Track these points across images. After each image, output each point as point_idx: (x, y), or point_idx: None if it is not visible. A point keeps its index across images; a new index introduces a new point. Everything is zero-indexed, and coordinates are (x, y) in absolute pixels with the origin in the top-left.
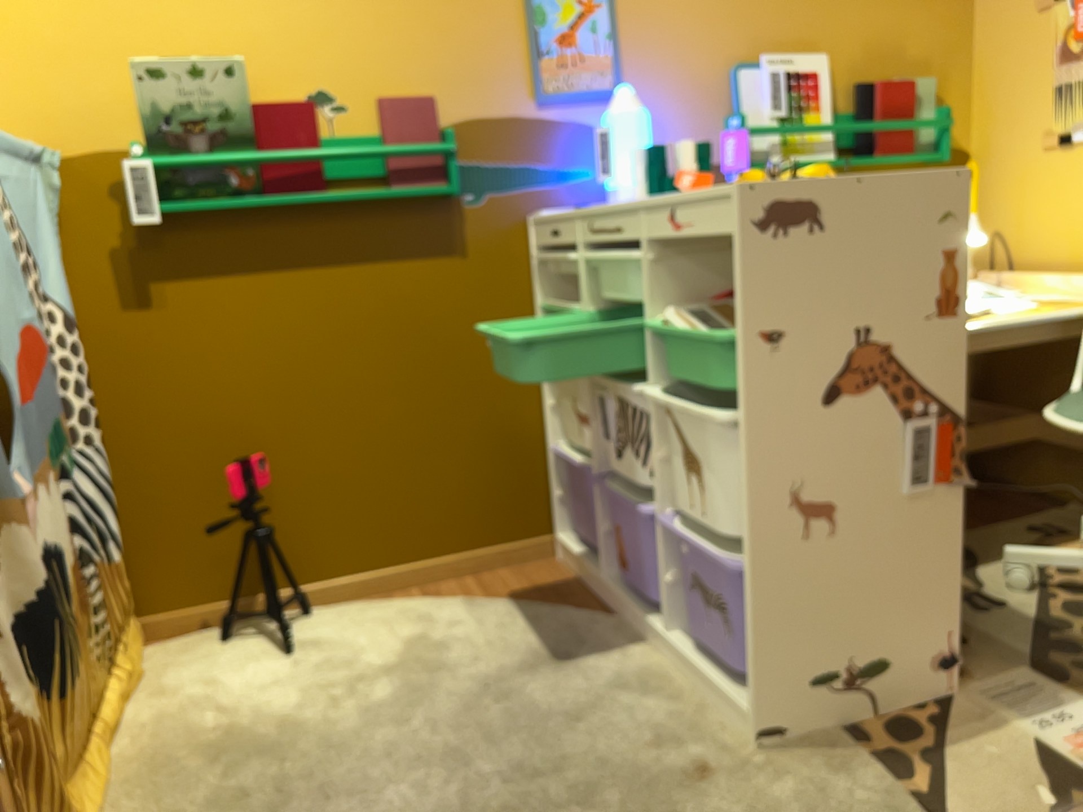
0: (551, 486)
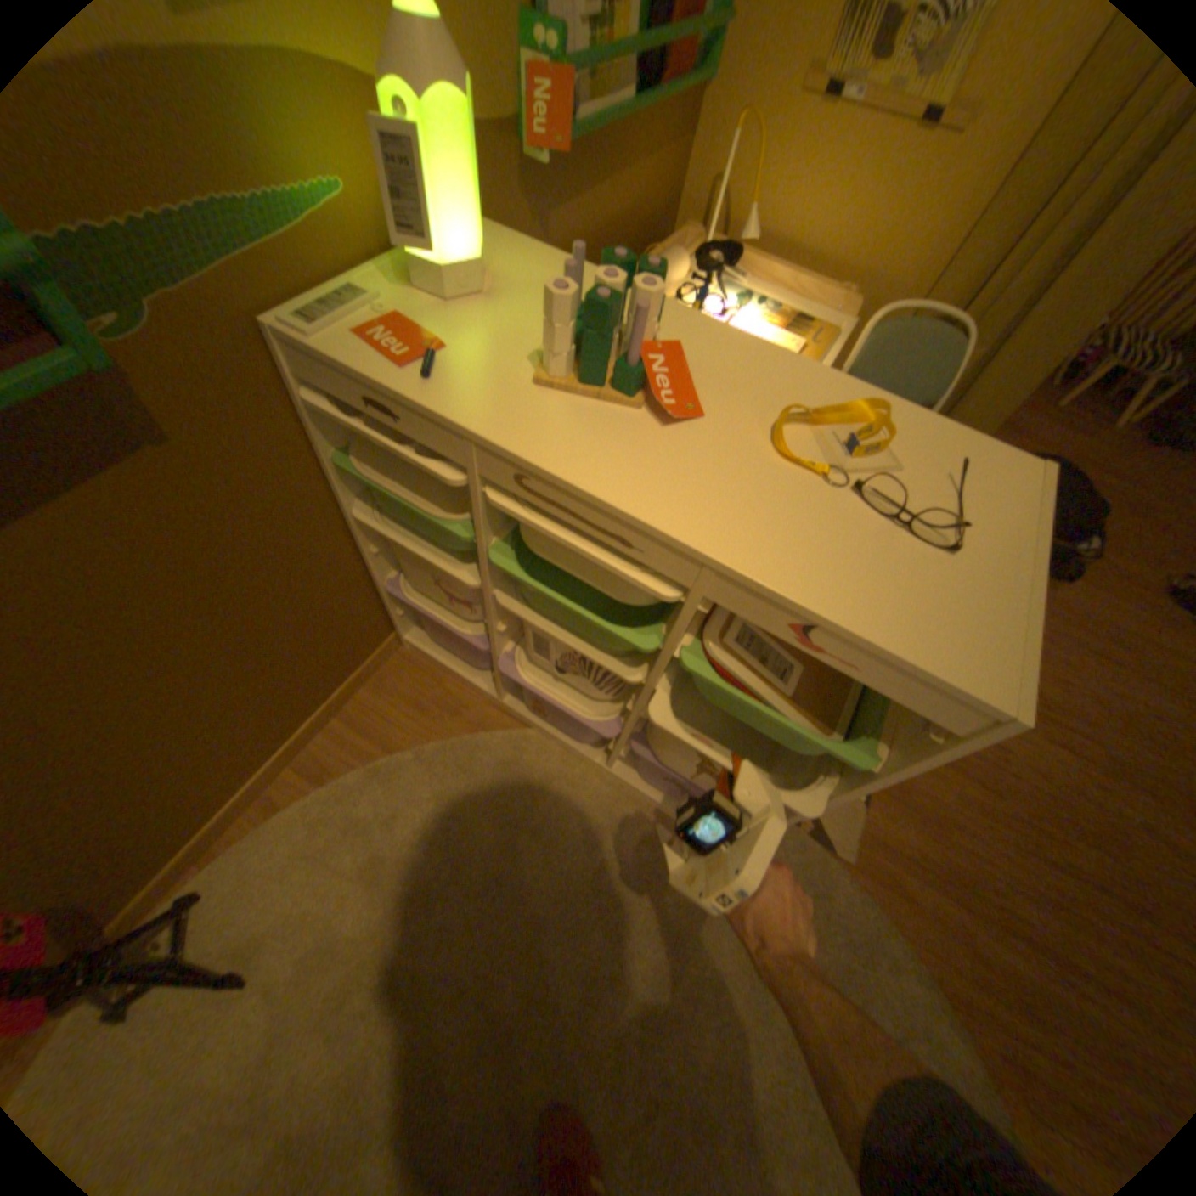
0: (383, 604)
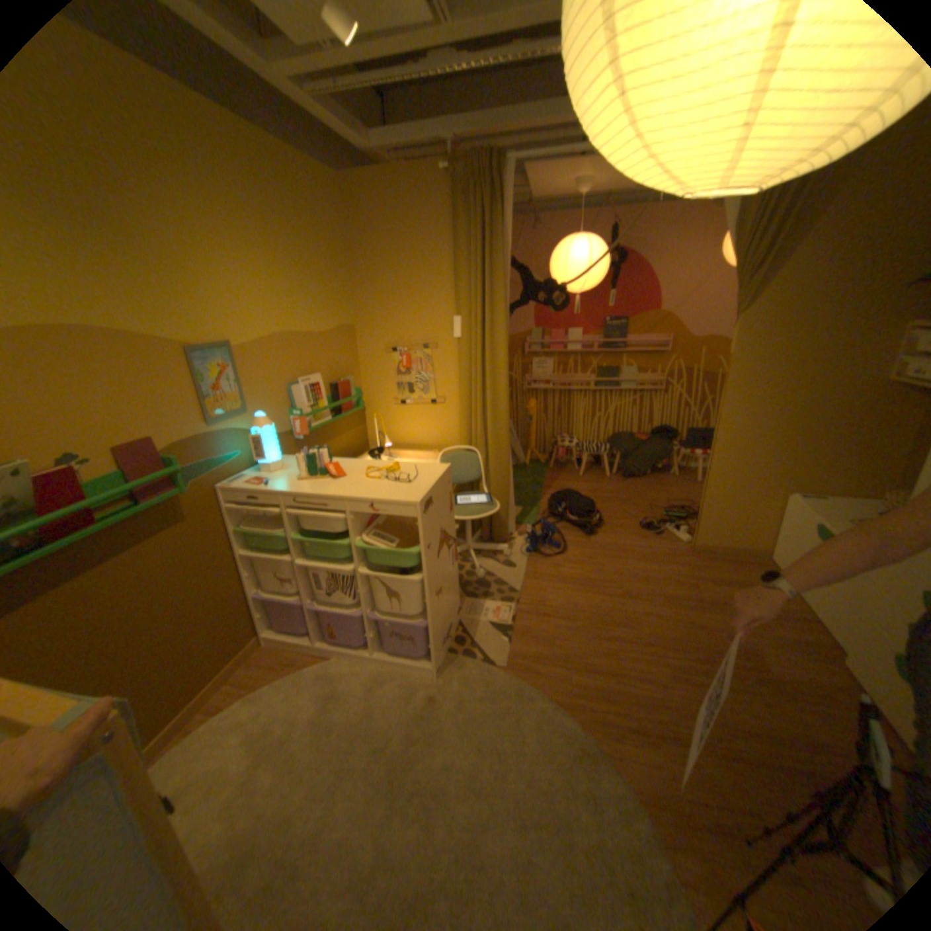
0: (250, 614)
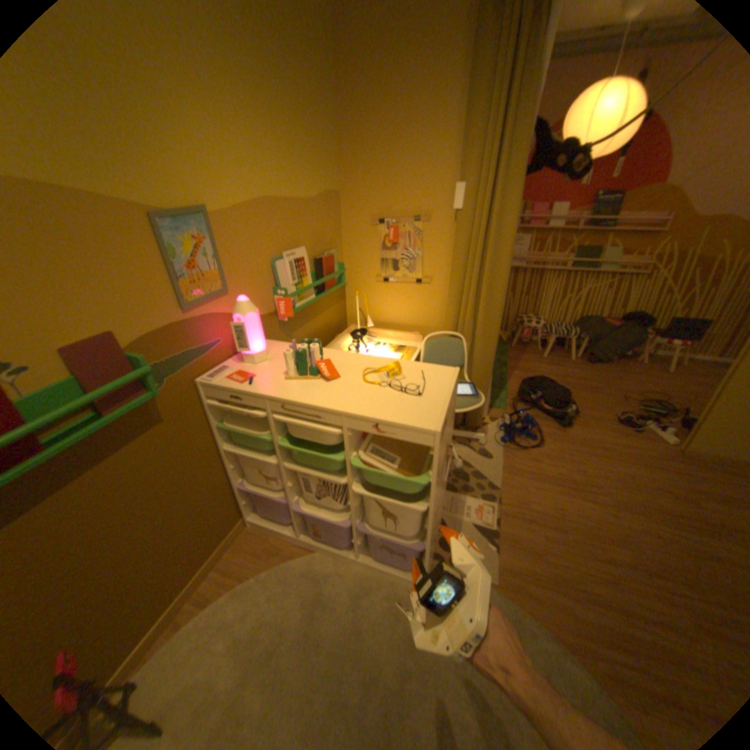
0: (236, 500)
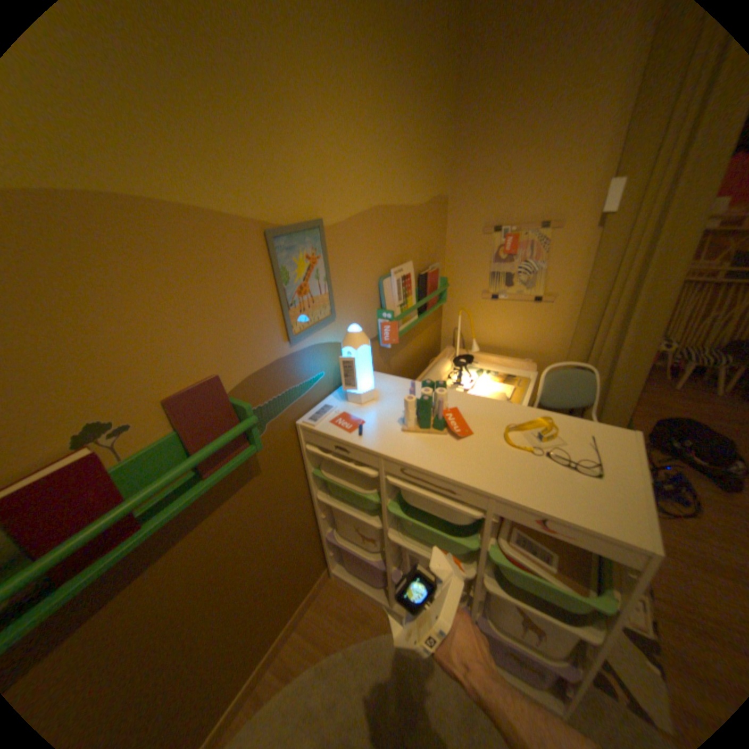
0: (322, 550)
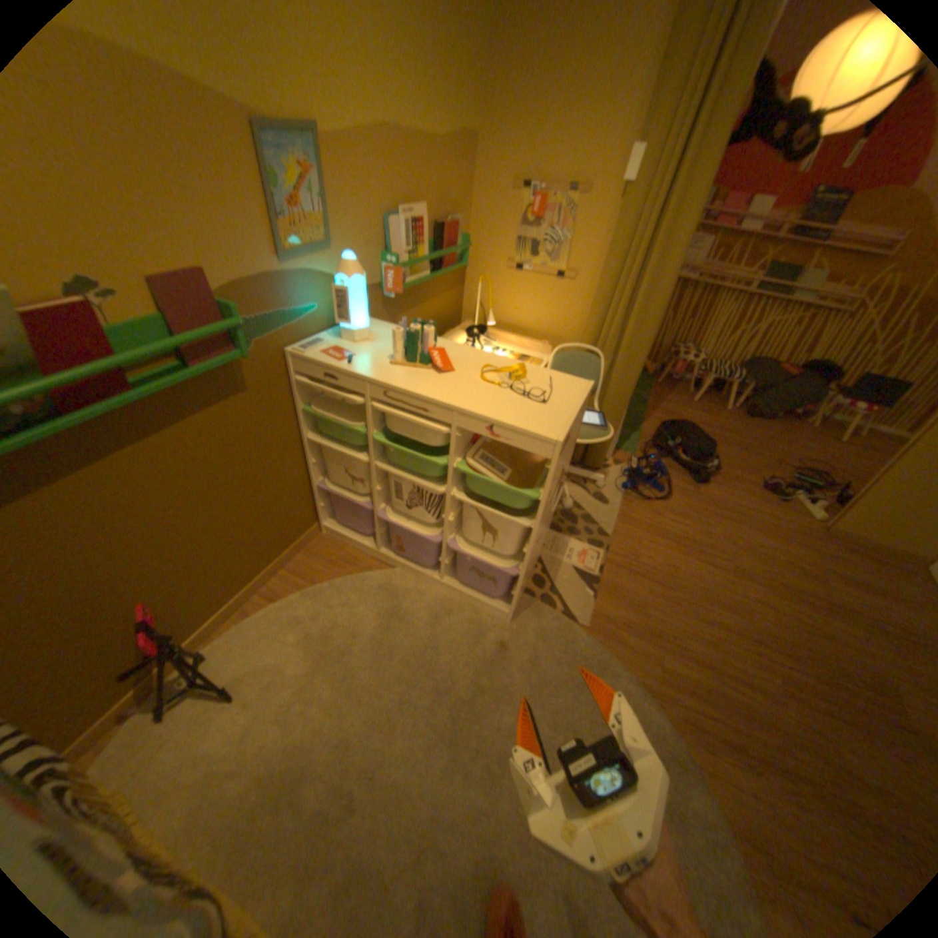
0: (313, 501)
